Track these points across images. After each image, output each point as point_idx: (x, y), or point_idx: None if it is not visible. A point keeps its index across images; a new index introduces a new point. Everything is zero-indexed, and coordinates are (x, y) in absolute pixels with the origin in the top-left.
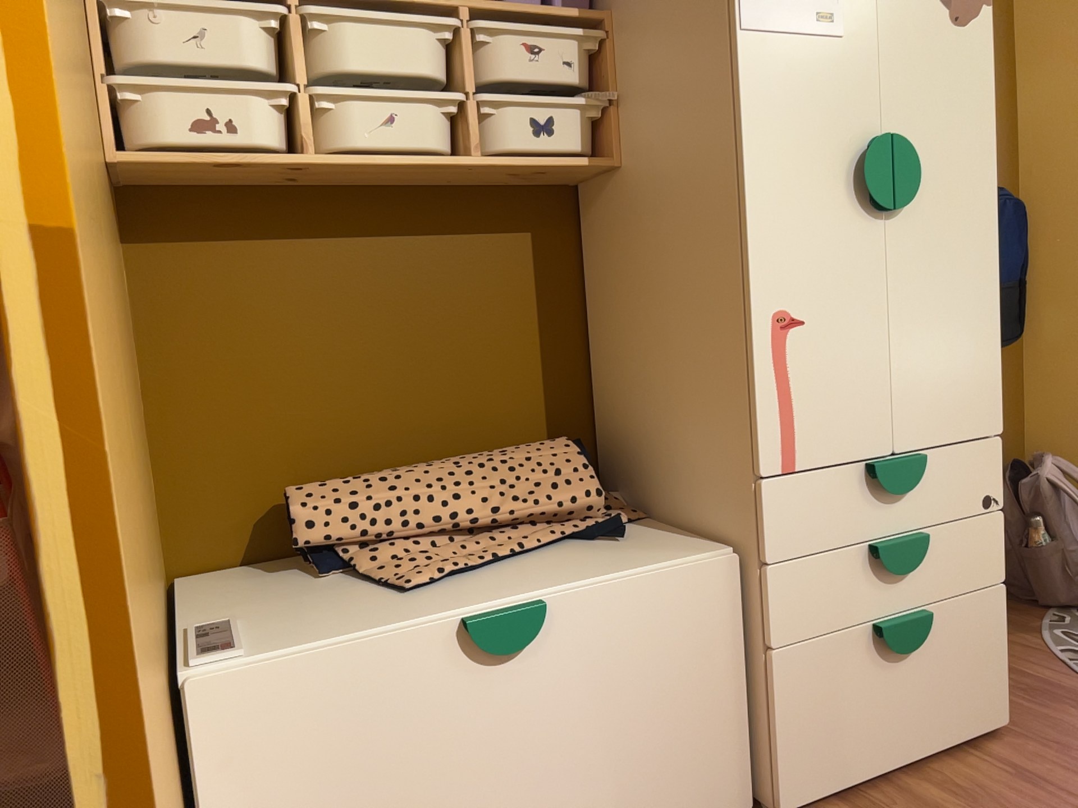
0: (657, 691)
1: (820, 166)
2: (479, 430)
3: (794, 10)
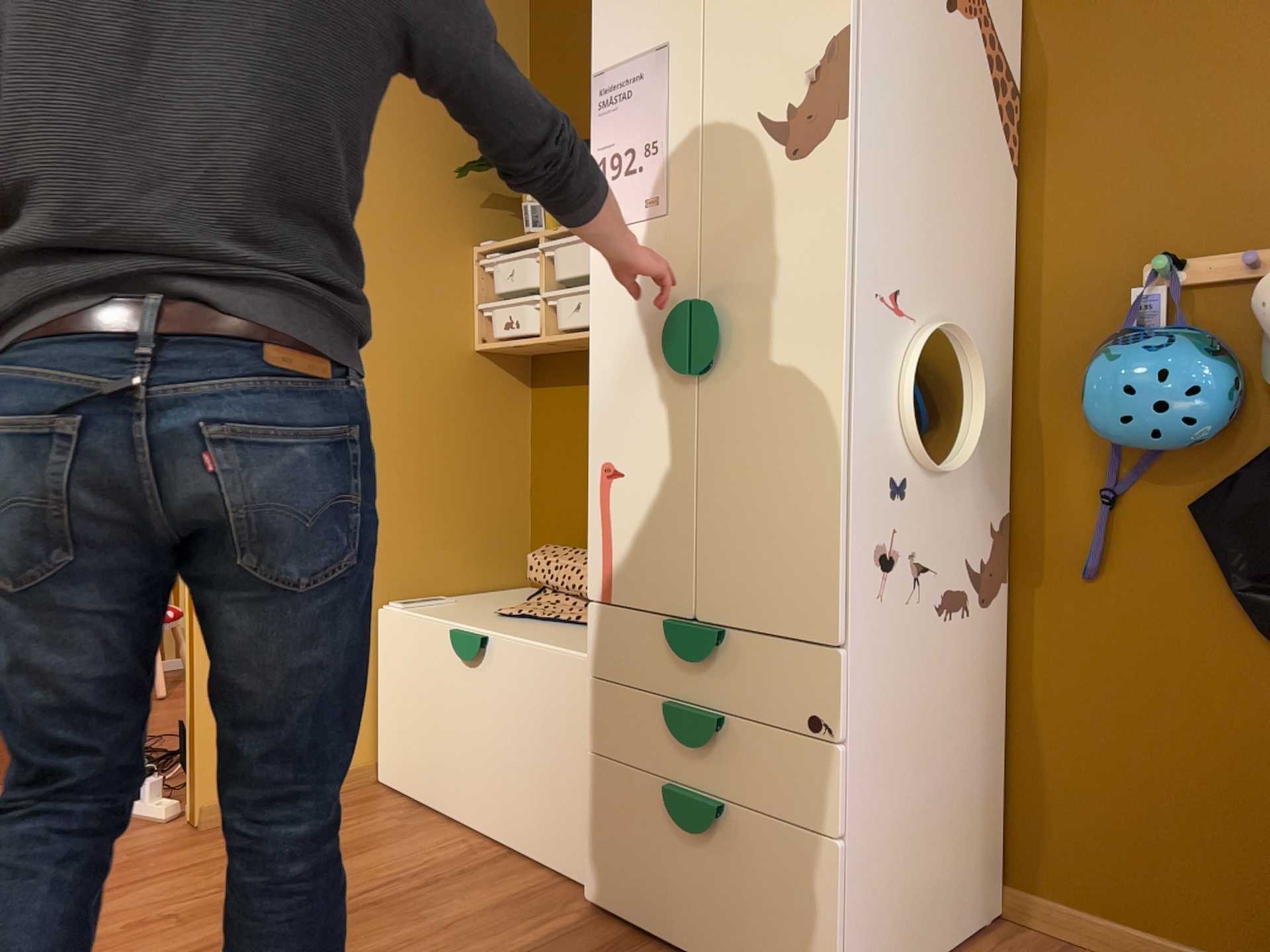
0: (539, 740)
1: (641, 335)
2: None
3: (627, 203)
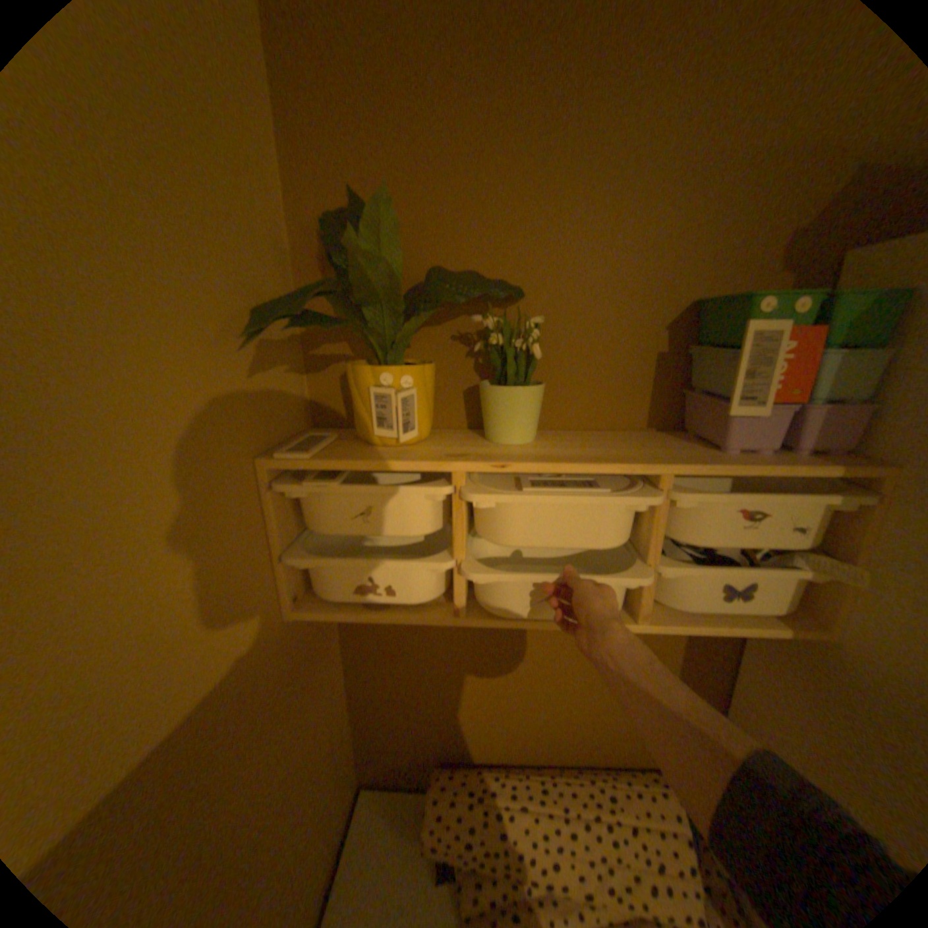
0: None
1: None
2: (596, 745)
3: None
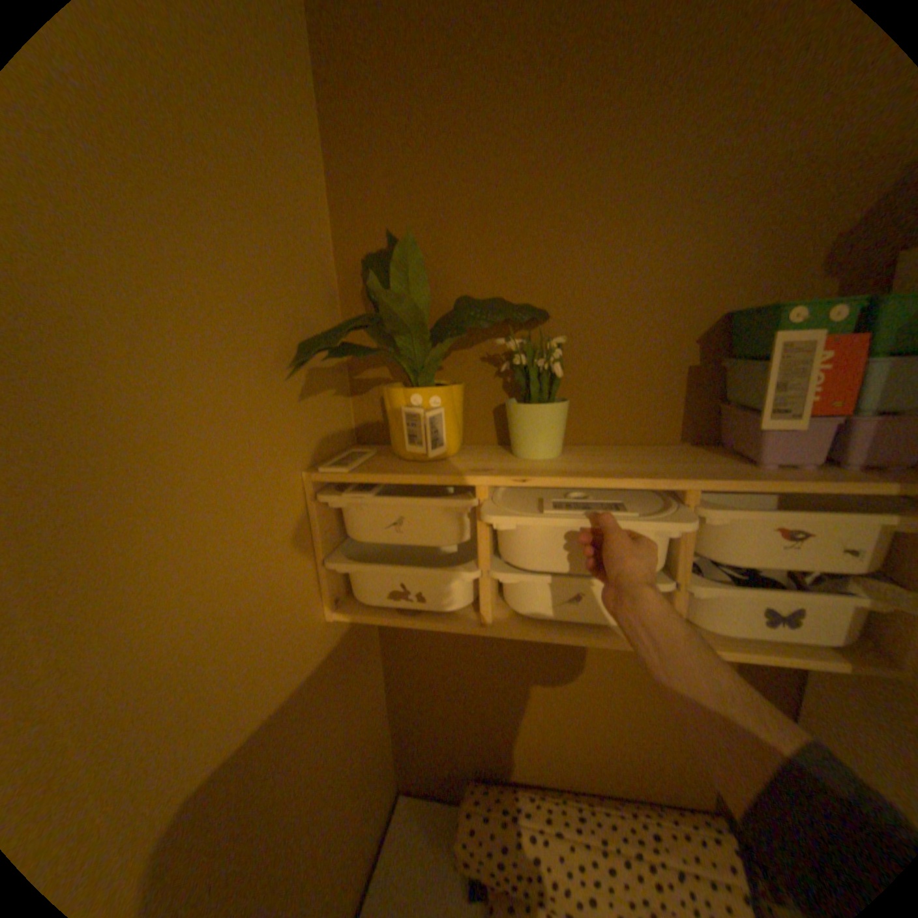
0: None
1: None
2: (640, 776)
3: None
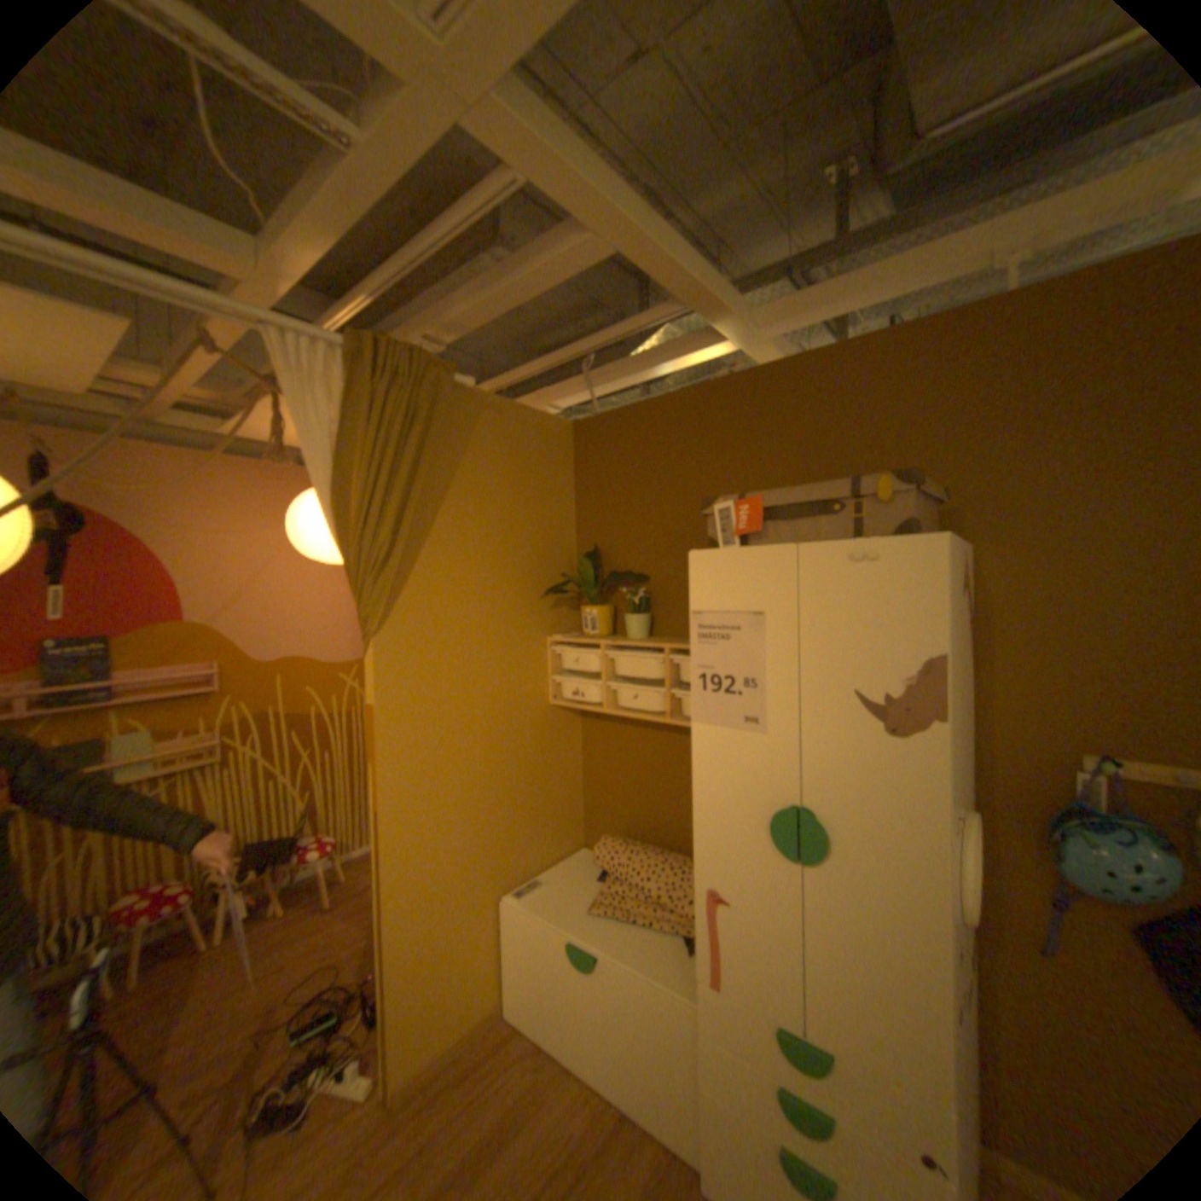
0: (647, 1048)
1: (744, 812)
2: None
3: (727, 713)
